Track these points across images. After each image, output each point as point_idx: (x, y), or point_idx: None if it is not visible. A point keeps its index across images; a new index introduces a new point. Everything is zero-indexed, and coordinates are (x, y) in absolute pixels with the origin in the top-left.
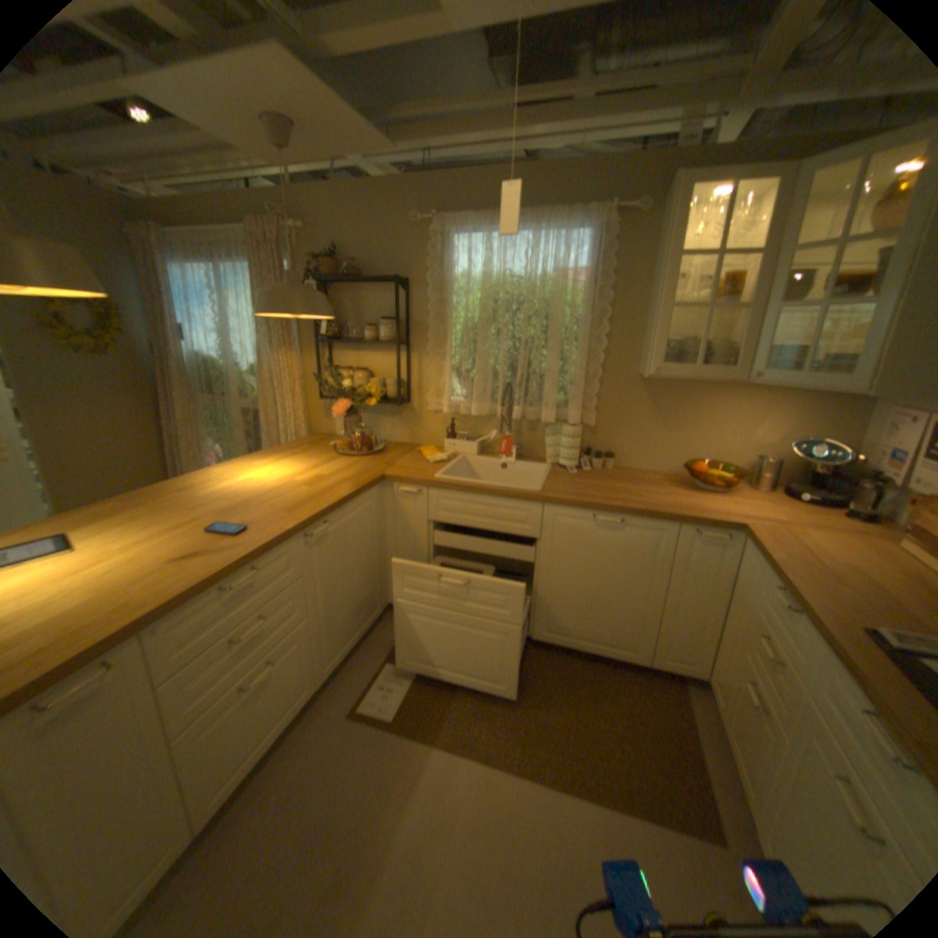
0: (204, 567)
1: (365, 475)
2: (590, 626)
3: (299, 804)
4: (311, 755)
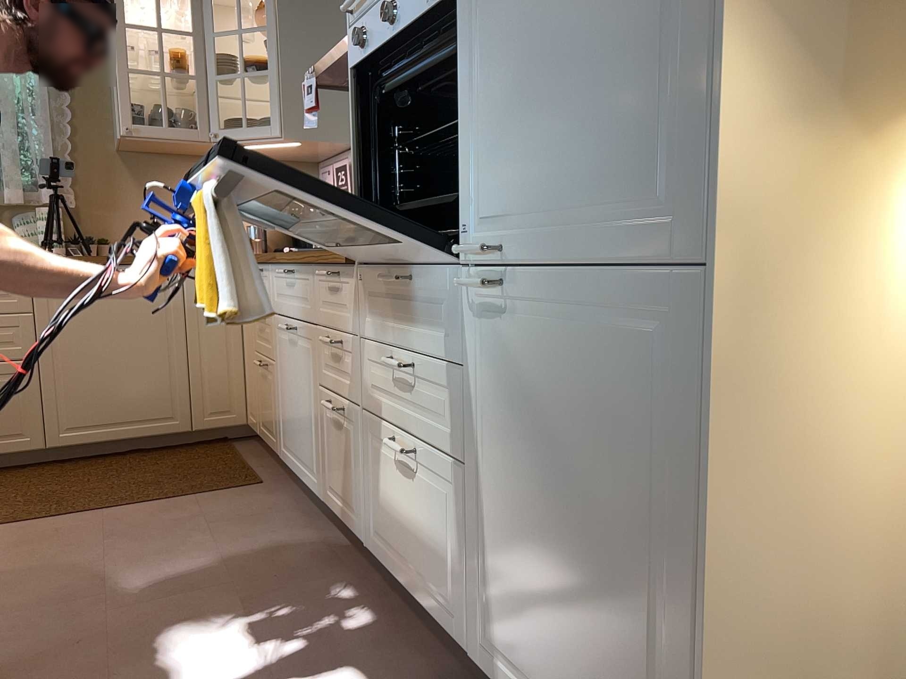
0: None
1: None
2: (115, 402)
3: None
4: None
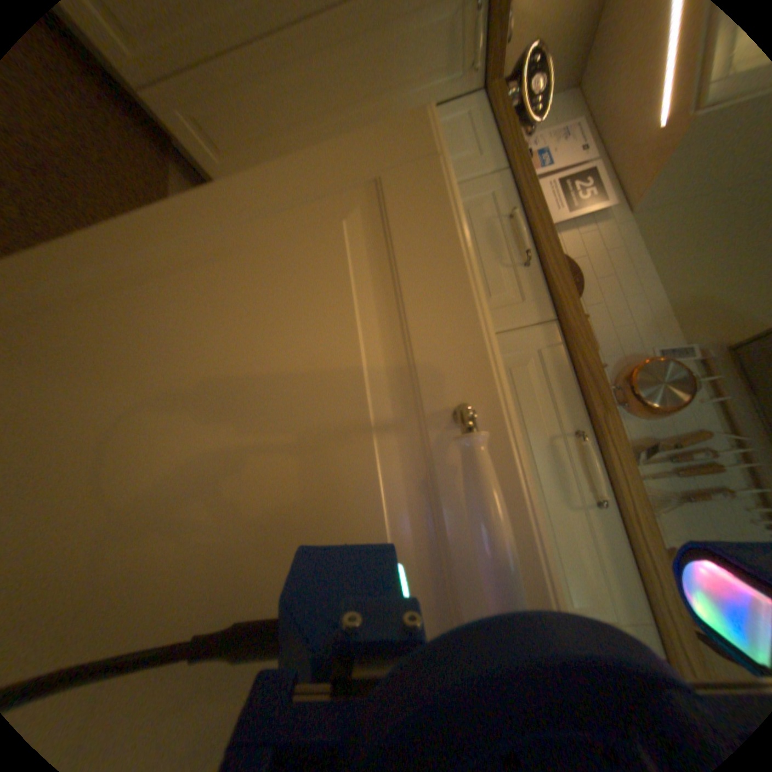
0: None
1: None
2: None
3: None
4: None
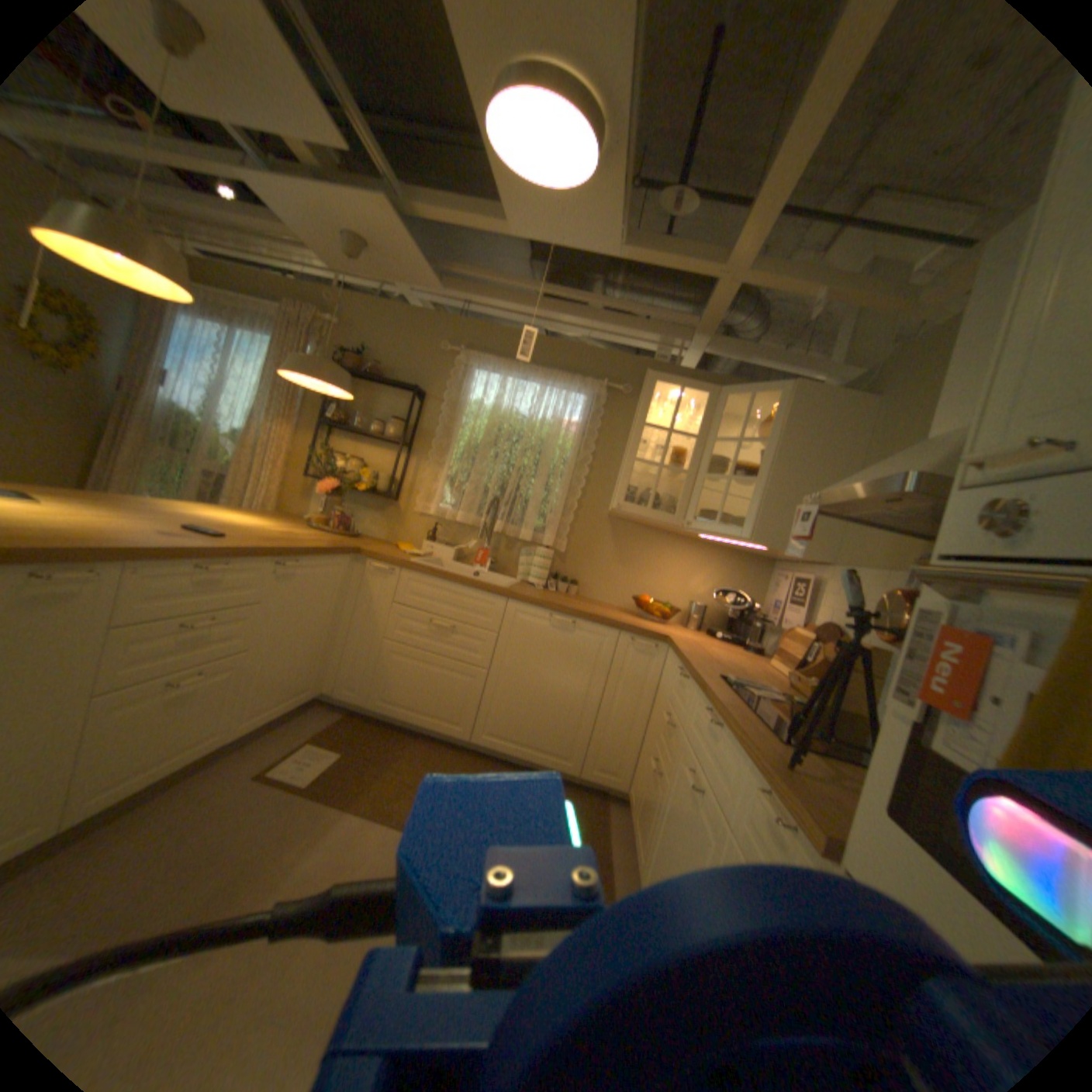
0: (189, 542)
1: (341, 544)
2: (529, 728)
3: (185, 837)
4: (205, 801)
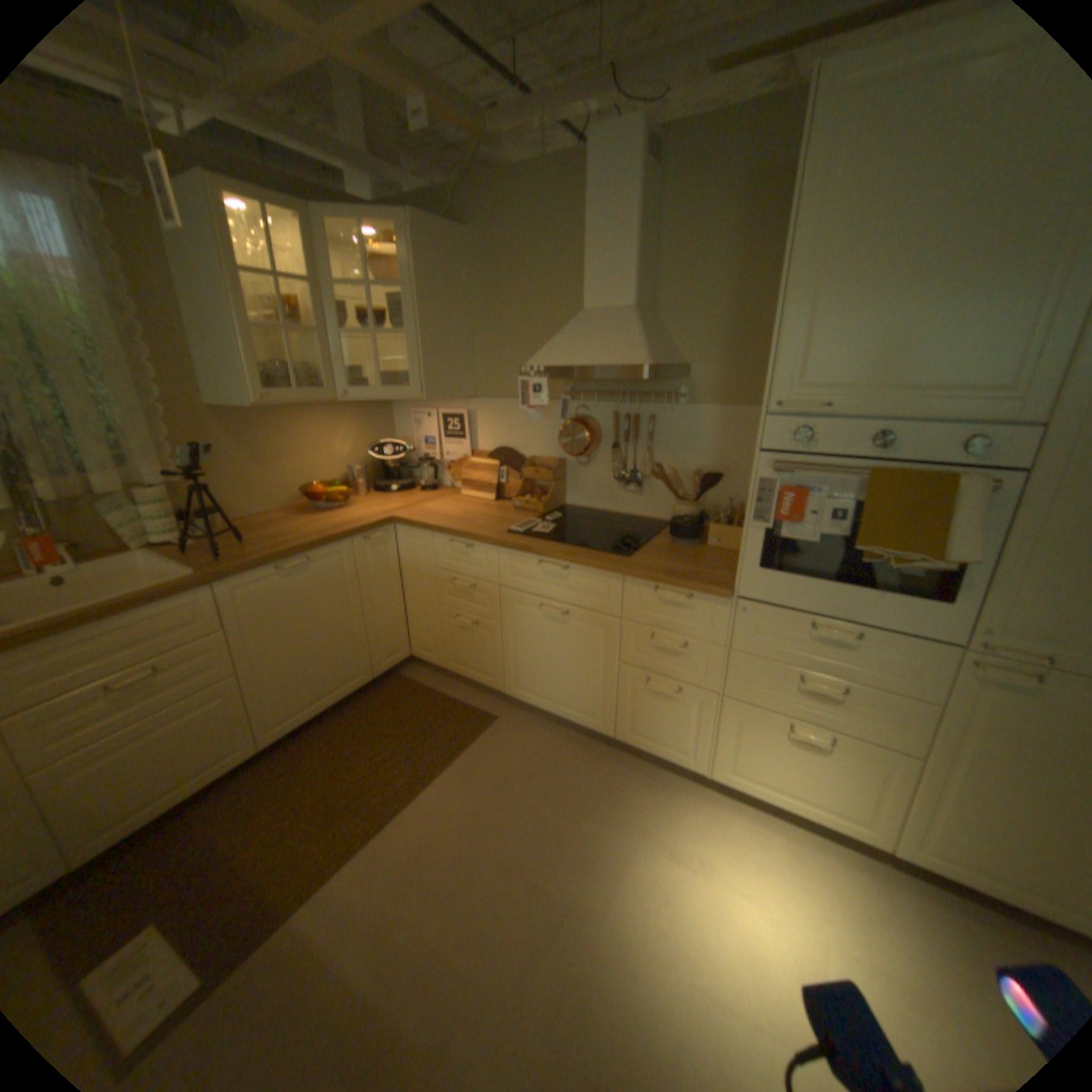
0: None
1: None
2: (313, 682)
3: None
4: None
